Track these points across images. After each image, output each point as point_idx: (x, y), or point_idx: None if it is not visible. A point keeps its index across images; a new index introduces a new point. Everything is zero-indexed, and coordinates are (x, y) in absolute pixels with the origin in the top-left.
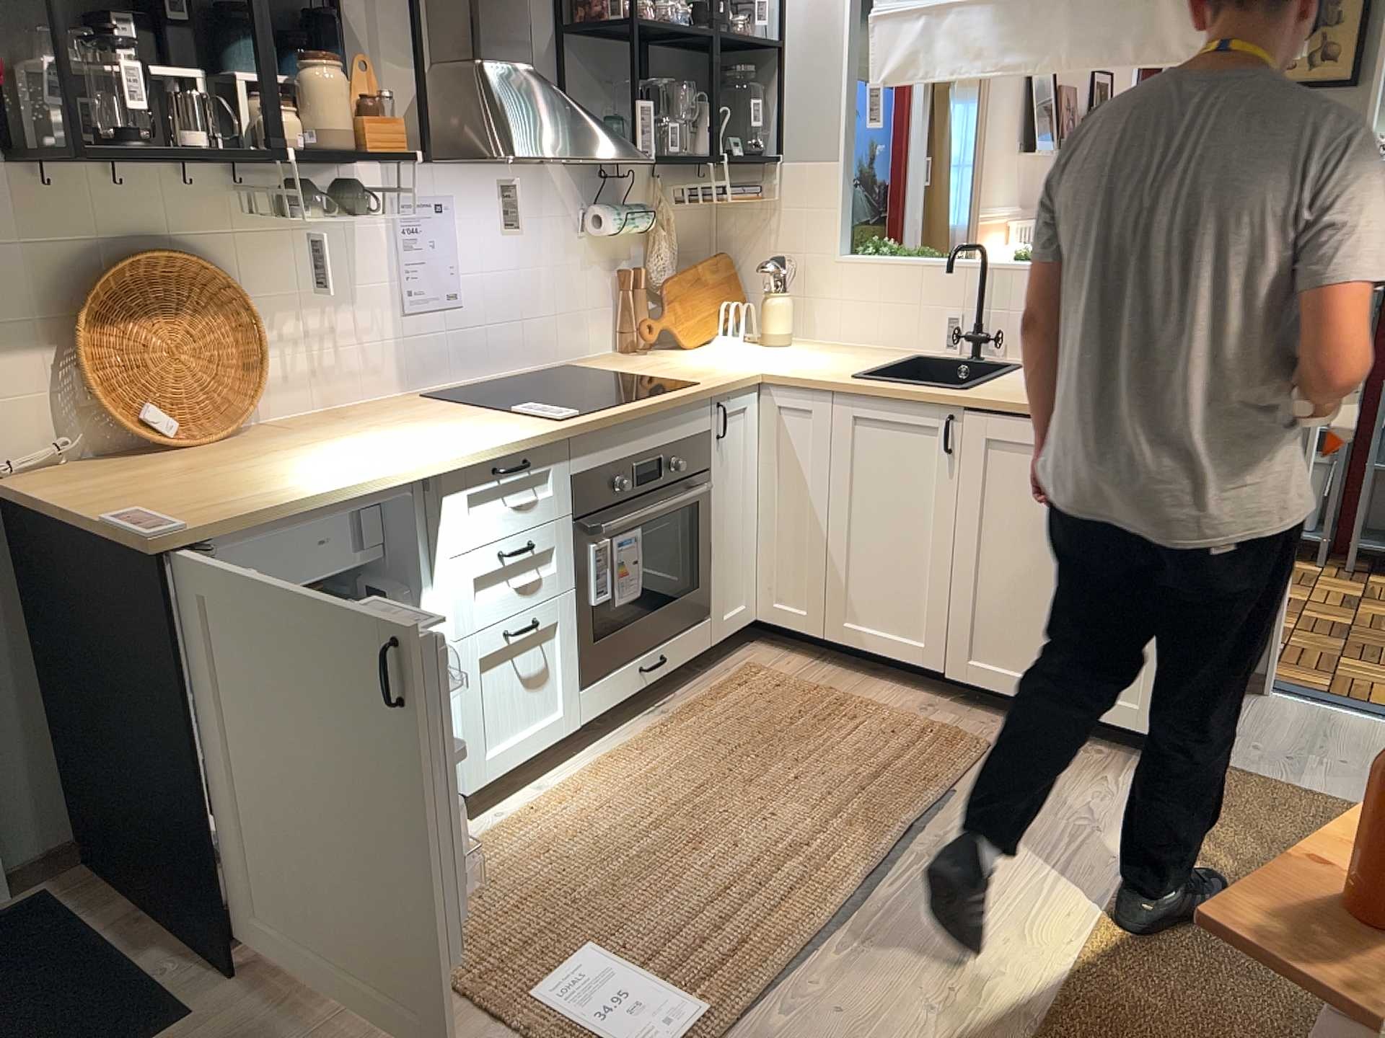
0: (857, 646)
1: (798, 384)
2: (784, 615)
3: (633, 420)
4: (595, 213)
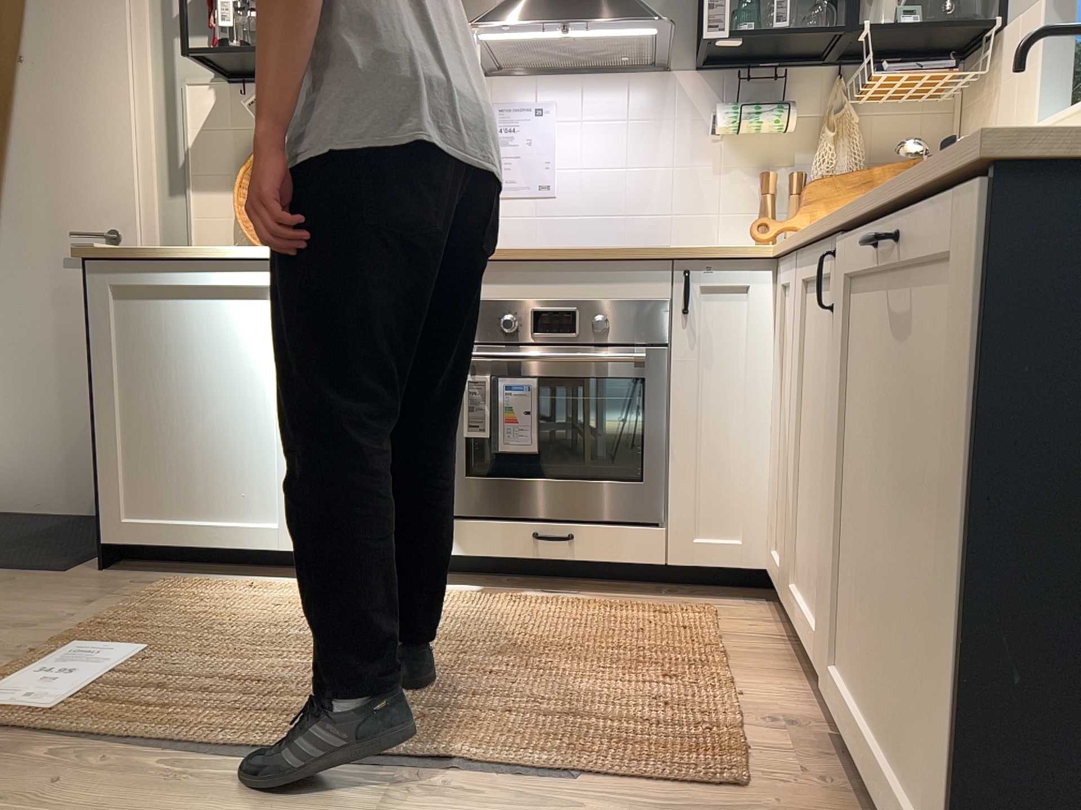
0: (796, 620)
1: (786, 254)
2: (776, 566)
3: (531, 262)
4: (717, 112)
